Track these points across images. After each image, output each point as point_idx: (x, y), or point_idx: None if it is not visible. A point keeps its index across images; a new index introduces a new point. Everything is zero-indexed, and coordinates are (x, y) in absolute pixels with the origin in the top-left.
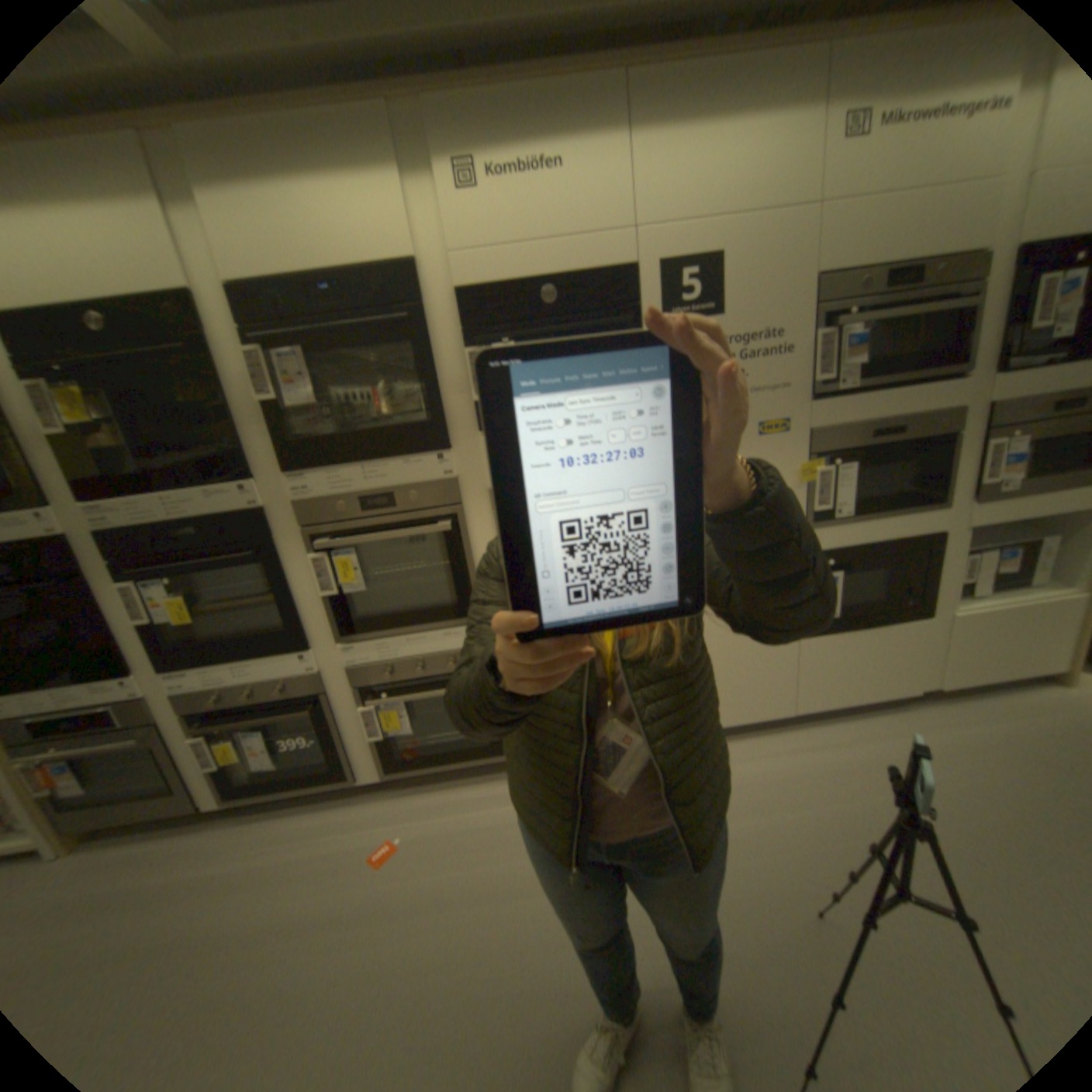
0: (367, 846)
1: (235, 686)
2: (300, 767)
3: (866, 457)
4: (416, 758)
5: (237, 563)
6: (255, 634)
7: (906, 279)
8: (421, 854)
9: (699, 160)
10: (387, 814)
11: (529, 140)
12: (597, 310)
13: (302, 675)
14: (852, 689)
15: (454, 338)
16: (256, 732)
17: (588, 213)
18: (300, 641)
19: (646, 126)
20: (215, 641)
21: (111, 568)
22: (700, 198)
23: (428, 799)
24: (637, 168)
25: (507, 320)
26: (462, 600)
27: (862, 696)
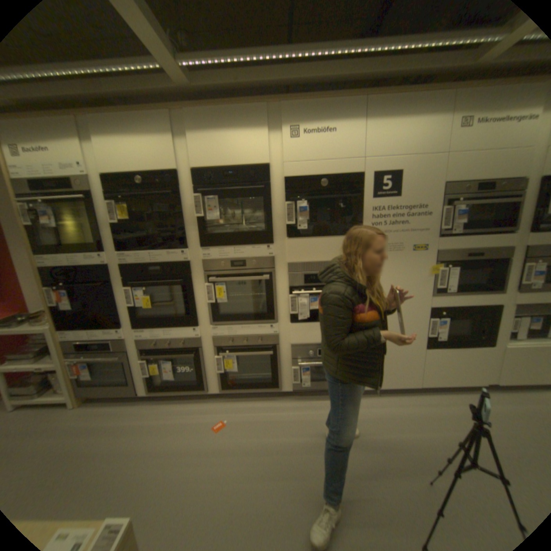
0: (211, 422)
1: (164, 339)
2: (183, 382)
3: (464, 266)
4: (237, 384)
5: (176, 284)
6: (176, 316)
7: (487, 187)
8: (237, 429)
9: (395, 133)
10: (221, 409)
11: (323, 121)
12: (345, 190)
13: (193, 338)
14: (452, 378)
15: (281, 198)
16: (167, 362)
17: (345, 151)
18: (195, 322)
19: (373, 118)
20: (159, 317)
21: (123, 281)
22: (394, 148)
23: (240, 405)
24: (368, 134)
25: (305, 192)
26: (269, 312)
27: (457, 383)
